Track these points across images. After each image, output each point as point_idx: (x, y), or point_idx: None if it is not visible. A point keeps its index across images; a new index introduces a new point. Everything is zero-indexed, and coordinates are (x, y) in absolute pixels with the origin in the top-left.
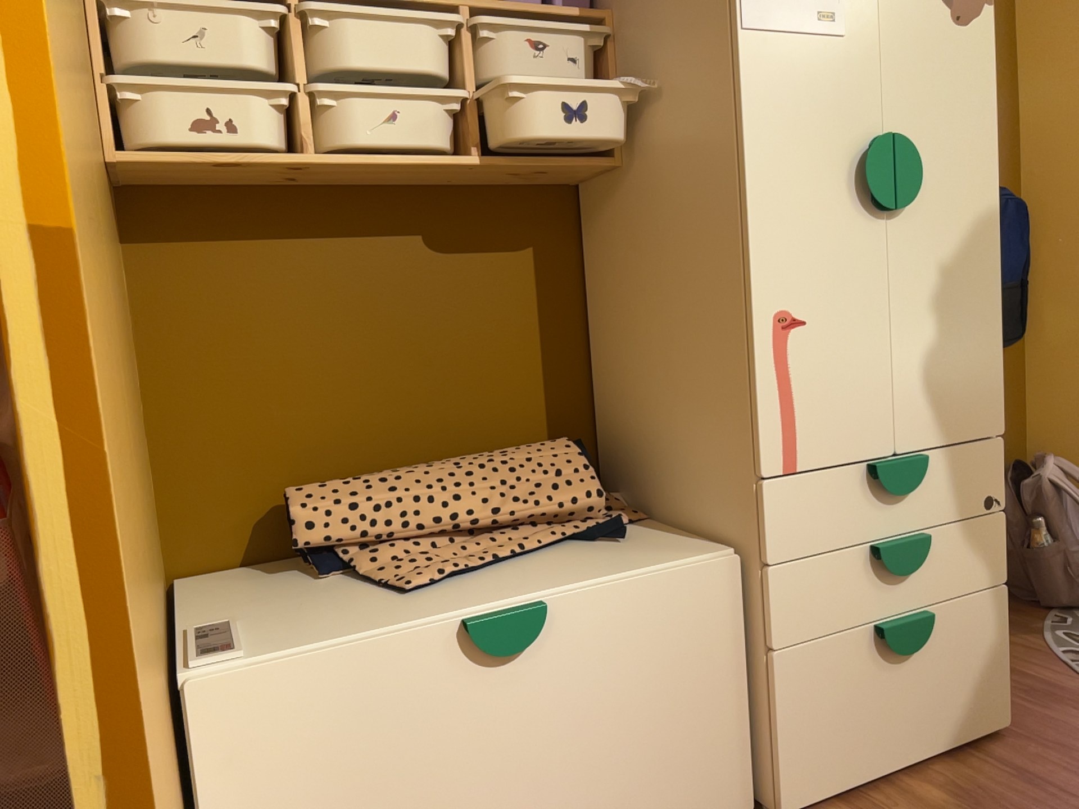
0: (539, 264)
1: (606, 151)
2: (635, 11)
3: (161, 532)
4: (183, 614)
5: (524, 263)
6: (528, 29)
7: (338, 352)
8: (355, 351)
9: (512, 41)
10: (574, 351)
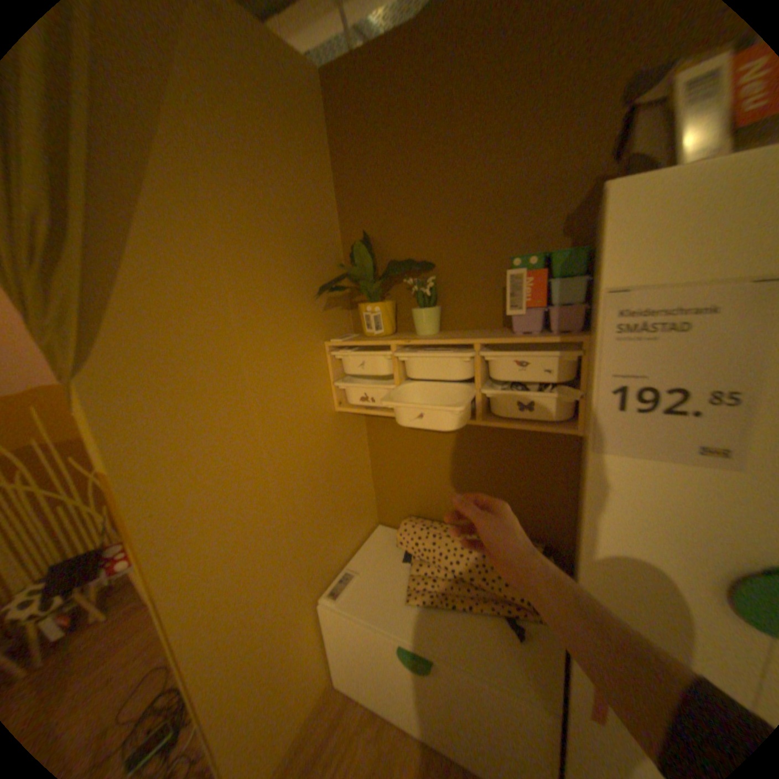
0: (546, 452)
1: (577, 419)
2: (592, 349)
3: (374, 509)
4: (357, 554)
5: (537, 450)
6: (513, 356)
7: (436, 468)
8: (443, 469)
9: (503, 362)
10: (565, 502)
